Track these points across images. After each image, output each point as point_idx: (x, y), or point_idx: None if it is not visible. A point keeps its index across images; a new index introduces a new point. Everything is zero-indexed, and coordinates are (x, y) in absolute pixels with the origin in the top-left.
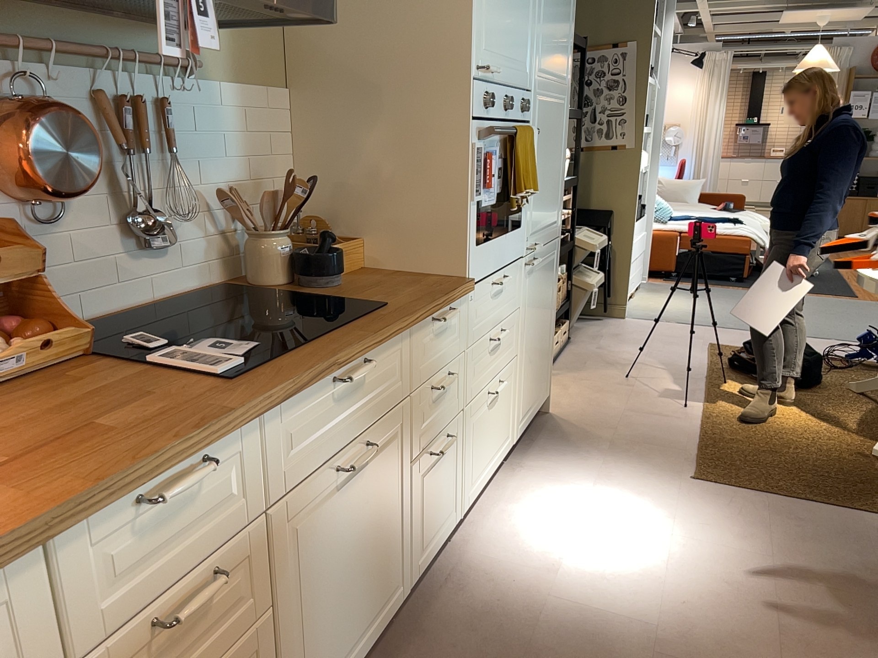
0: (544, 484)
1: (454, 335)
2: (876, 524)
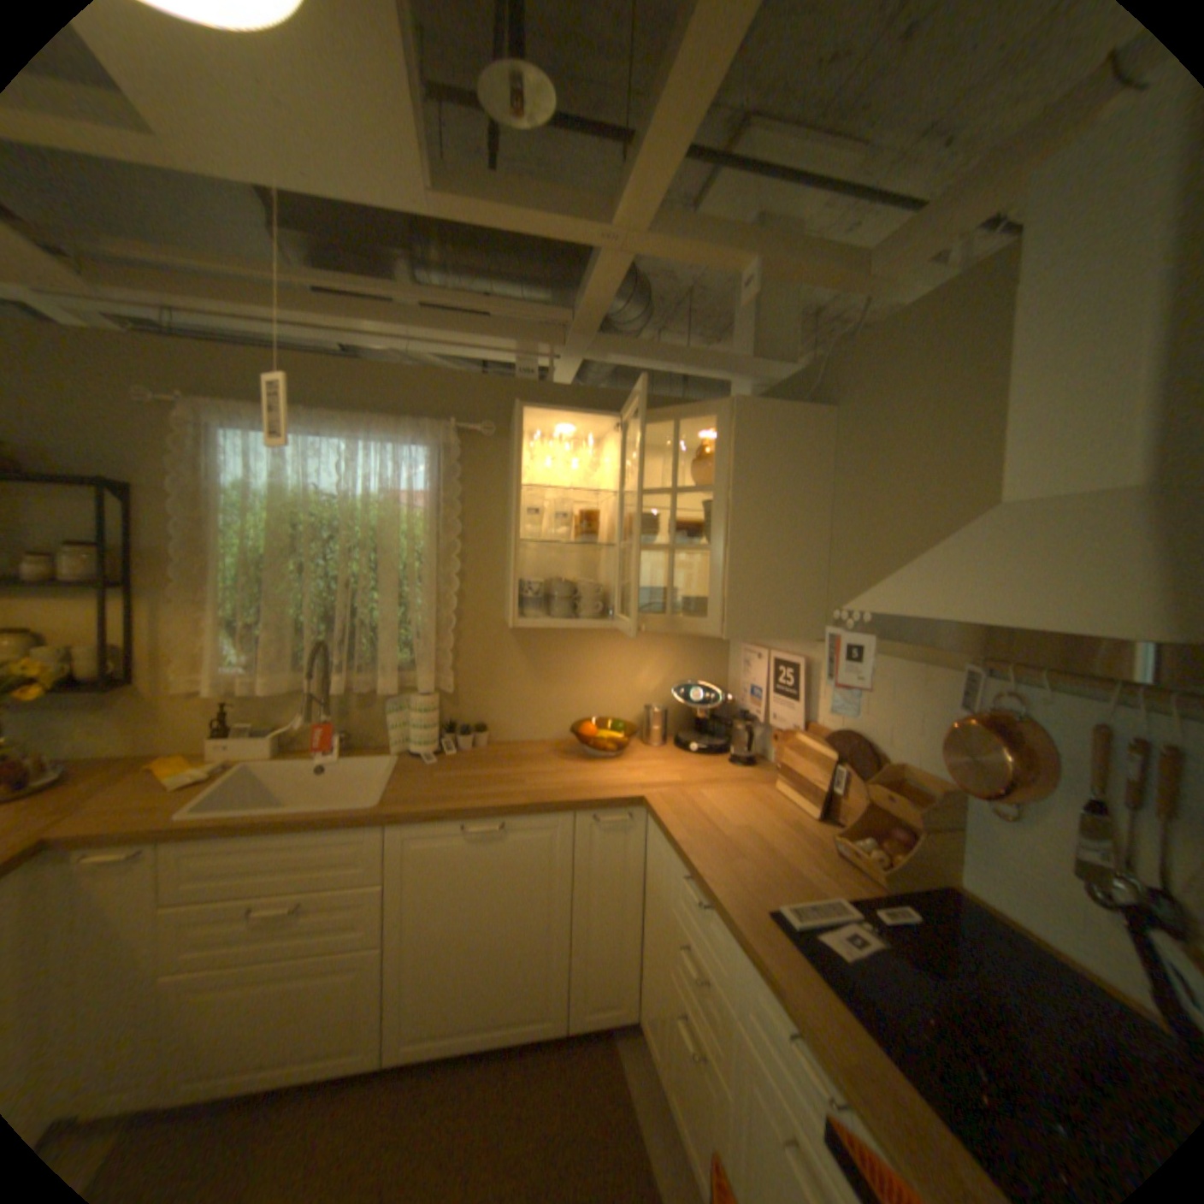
0: None
1: None
2: None
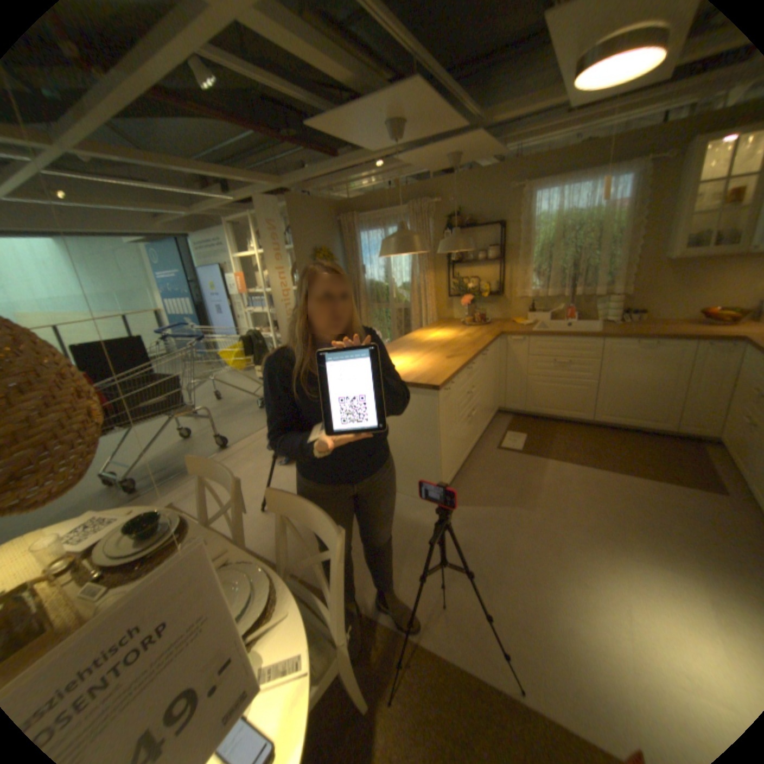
0: None
1: None
2: (450, 647)
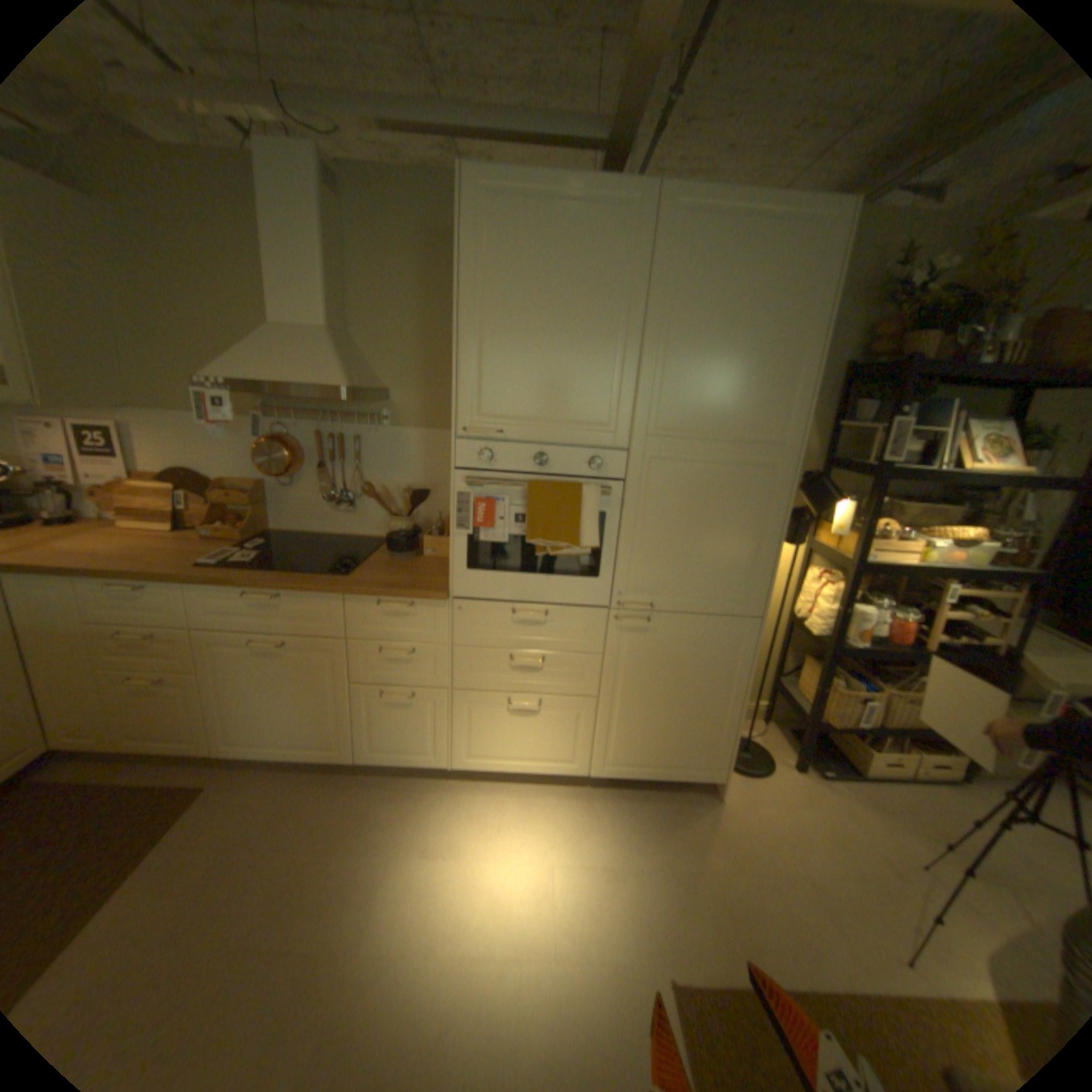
0: (566, 826)
1: (425, 626)
2: None
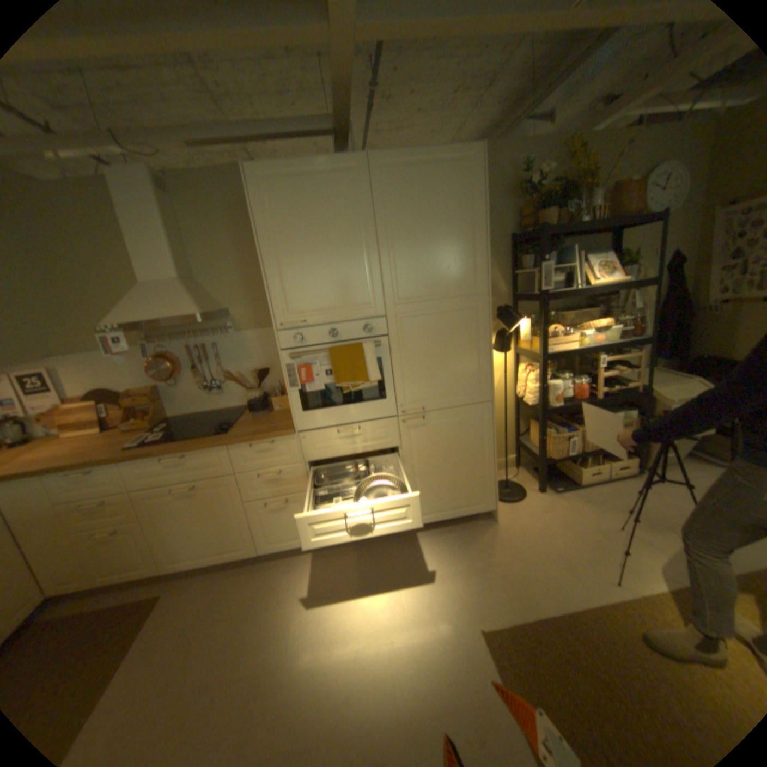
0: (402, 560)
1: (284, 455)
2: None
